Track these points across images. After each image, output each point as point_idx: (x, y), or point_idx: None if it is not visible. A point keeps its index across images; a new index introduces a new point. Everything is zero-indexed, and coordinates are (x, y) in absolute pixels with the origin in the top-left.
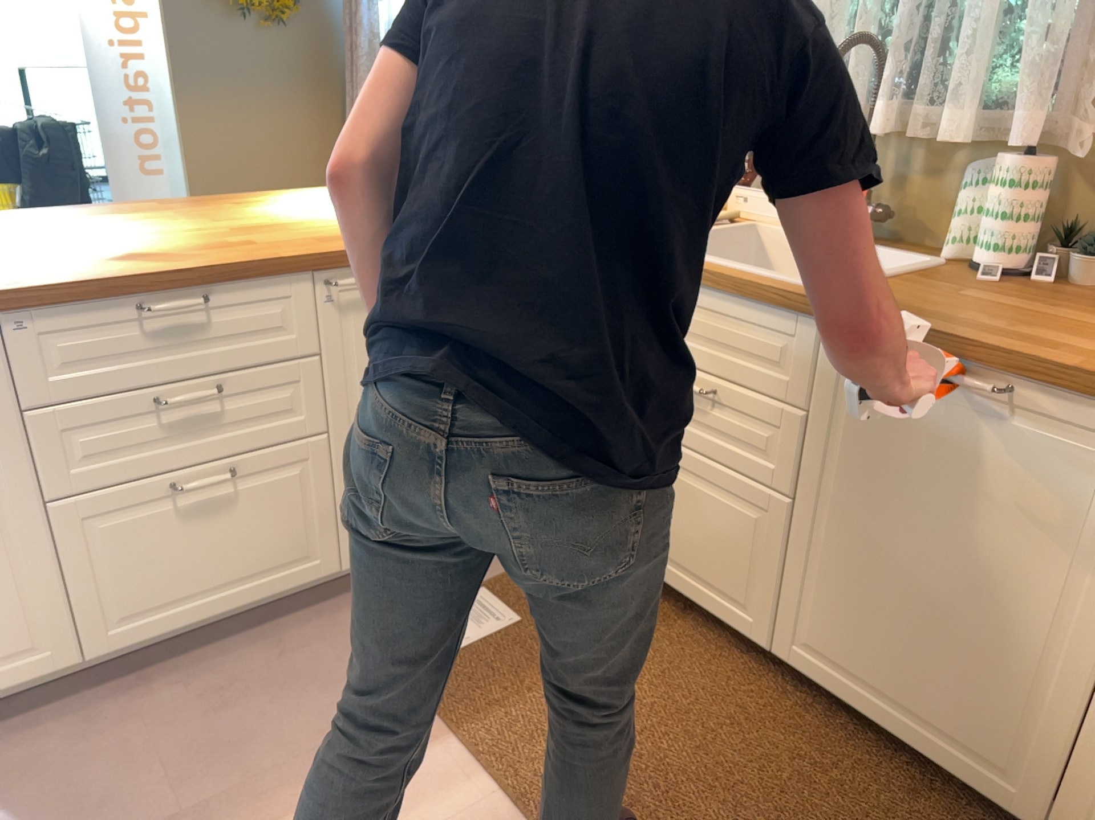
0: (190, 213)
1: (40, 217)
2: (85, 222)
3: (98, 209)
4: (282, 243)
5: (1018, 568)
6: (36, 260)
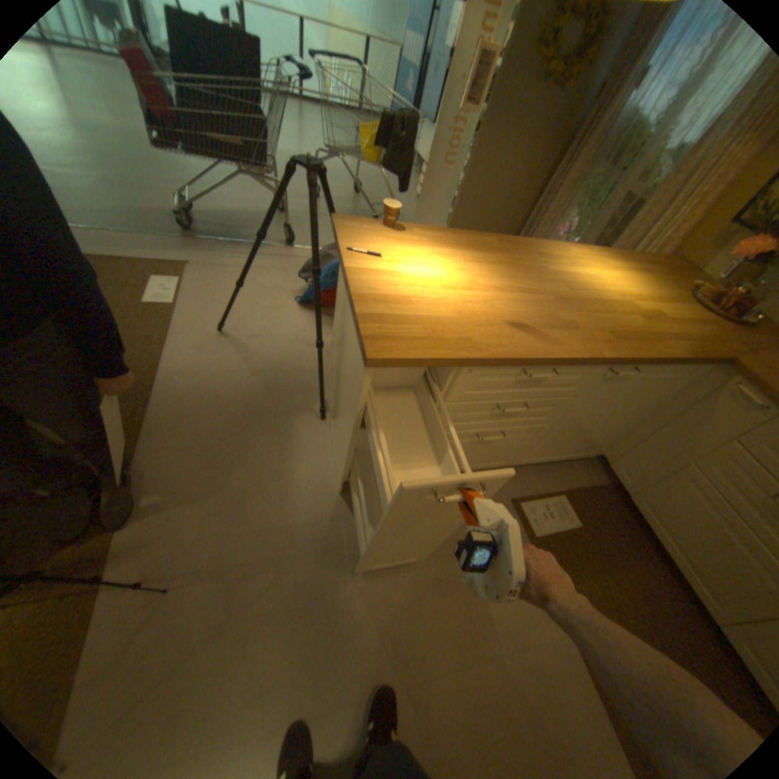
0: (519, 260)
1: (445, 240)
2: (471, 257)
3: (470, 239)
4: (593, 331)
5: None
6: (472, 312)
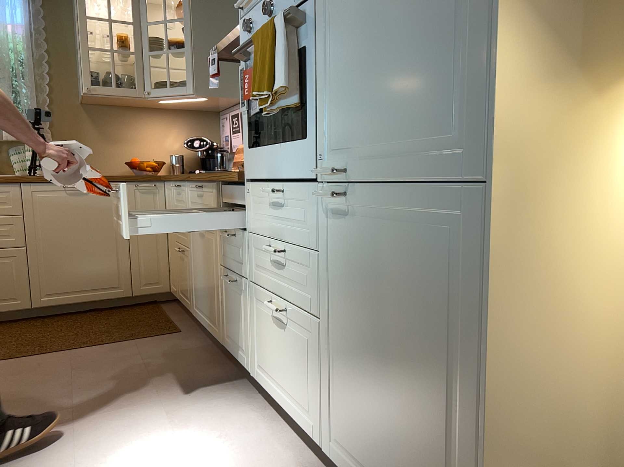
0: None
1: None
2: None
3: None
4: None
5: (102, 229)
6: None
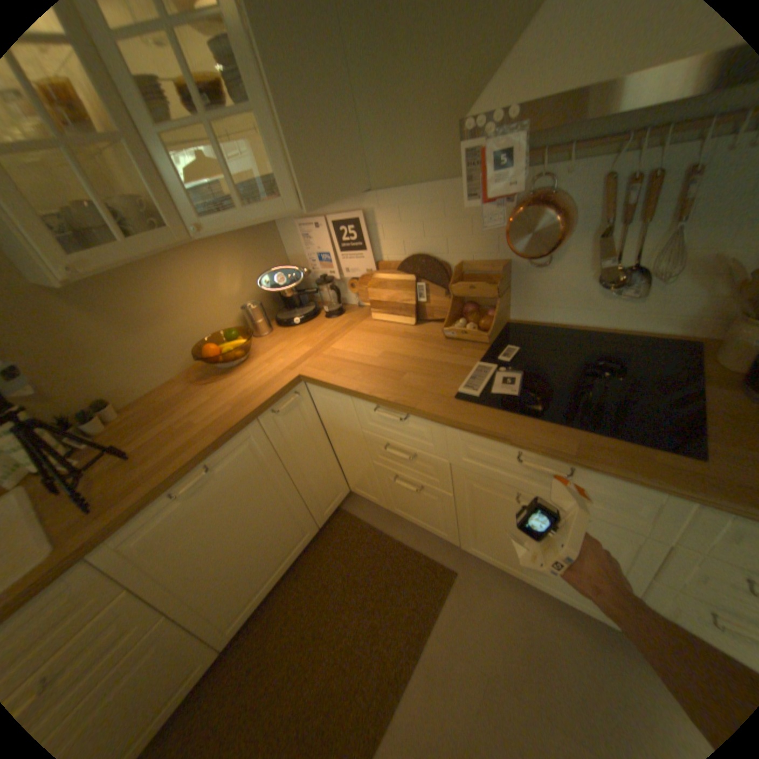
0: None
1: None
2: None
3: None
4: None
5: (258, 499)
6: None
